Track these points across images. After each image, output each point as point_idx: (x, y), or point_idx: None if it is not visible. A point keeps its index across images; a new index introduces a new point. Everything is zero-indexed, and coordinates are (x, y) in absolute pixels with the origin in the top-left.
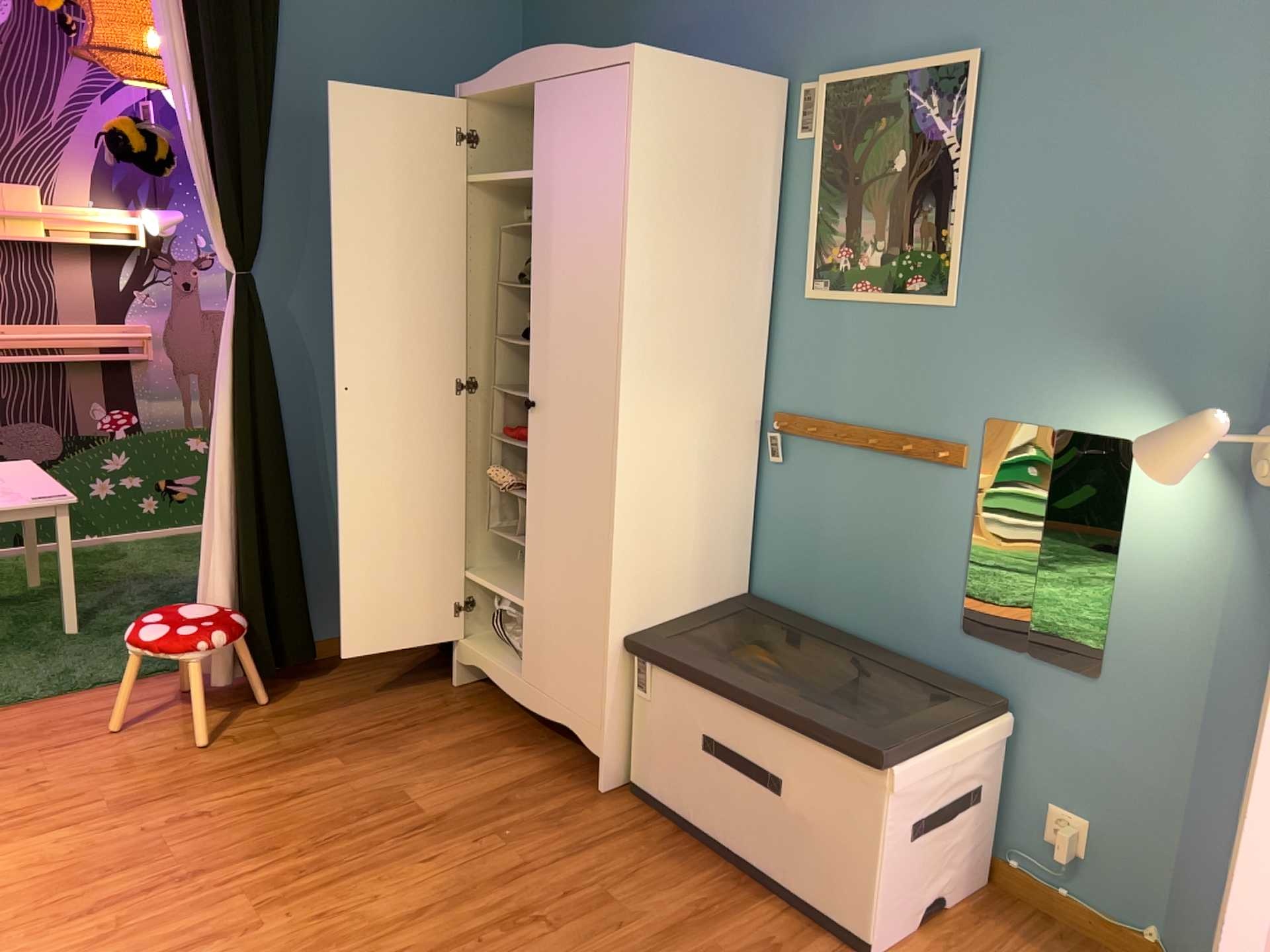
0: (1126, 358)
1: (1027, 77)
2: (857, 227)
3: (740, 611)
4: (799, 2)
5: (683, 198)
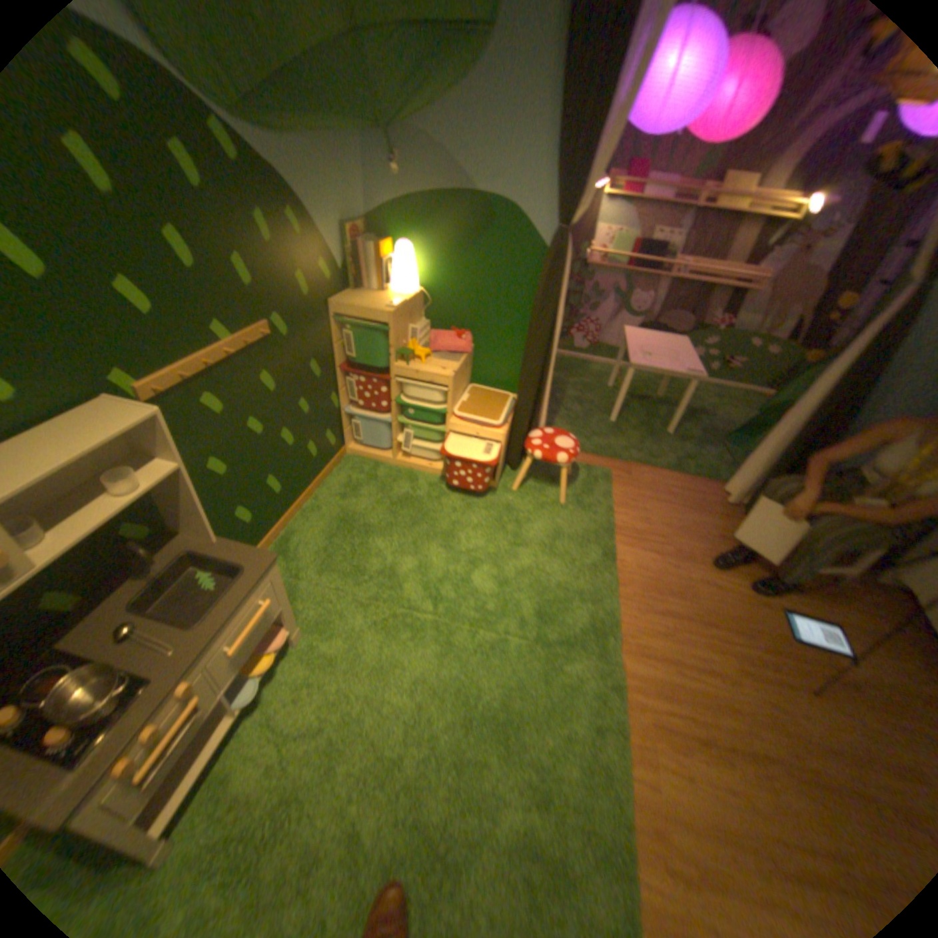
0: None
1: None
2: None
3: None
4: None
5: None
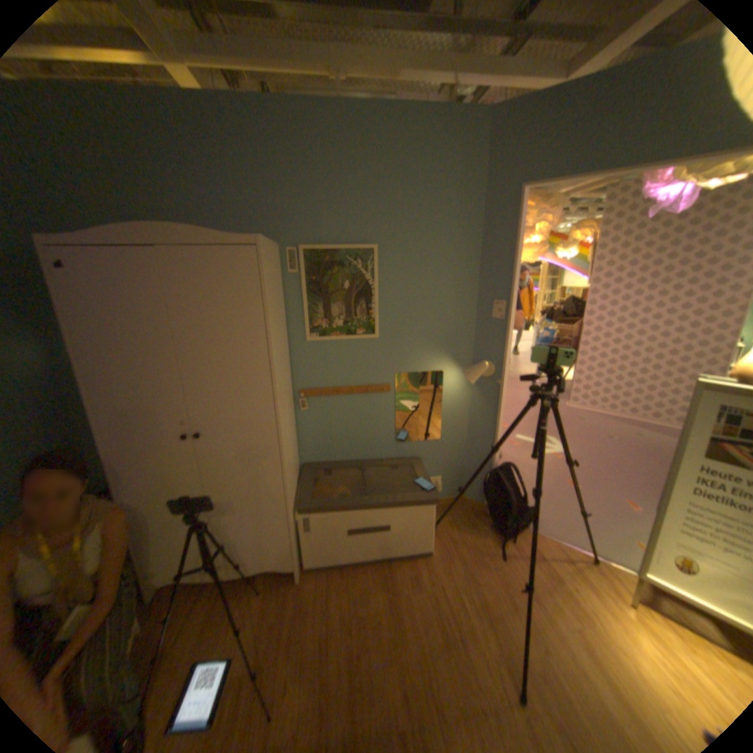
0: (437, 348)
1: (394, 256)
2: (328, 311)
3: (311, 475)
4: (275, 207)
5: (275, 311)
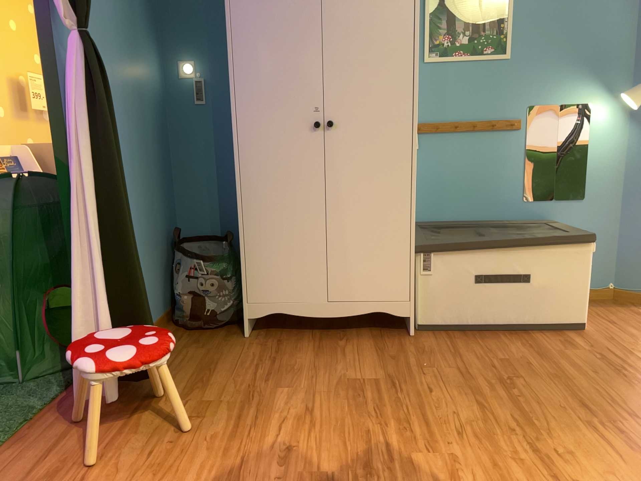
0: (585, 72)
1: None
2: (453, 25)
3: (422, 225)
4: None
5: None
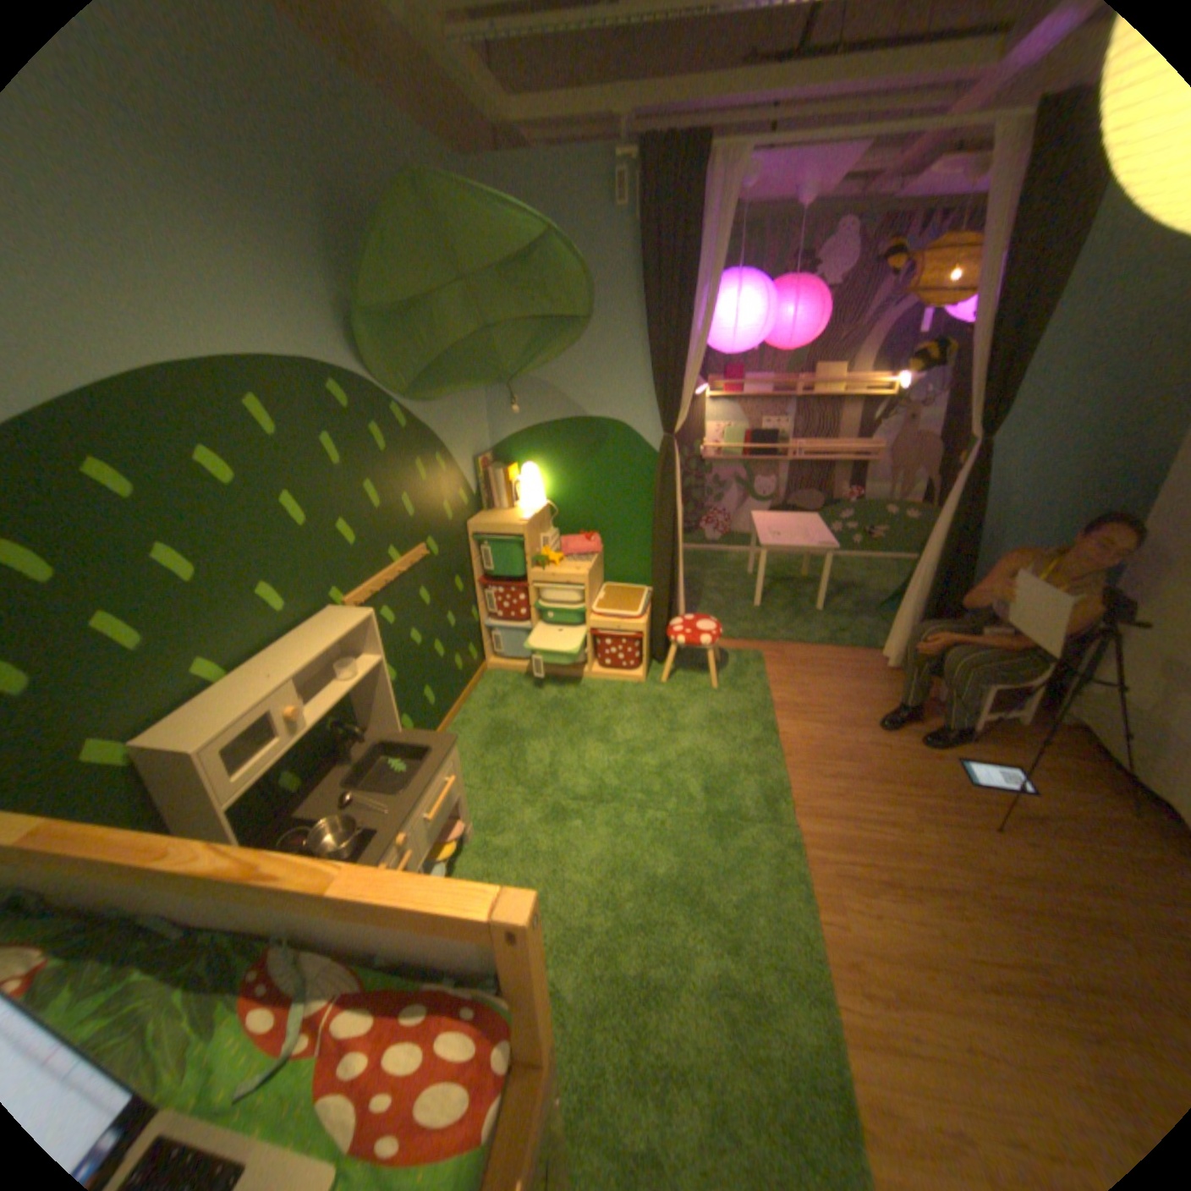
0: None
1: None
2: None
3: None
4: None
5: None
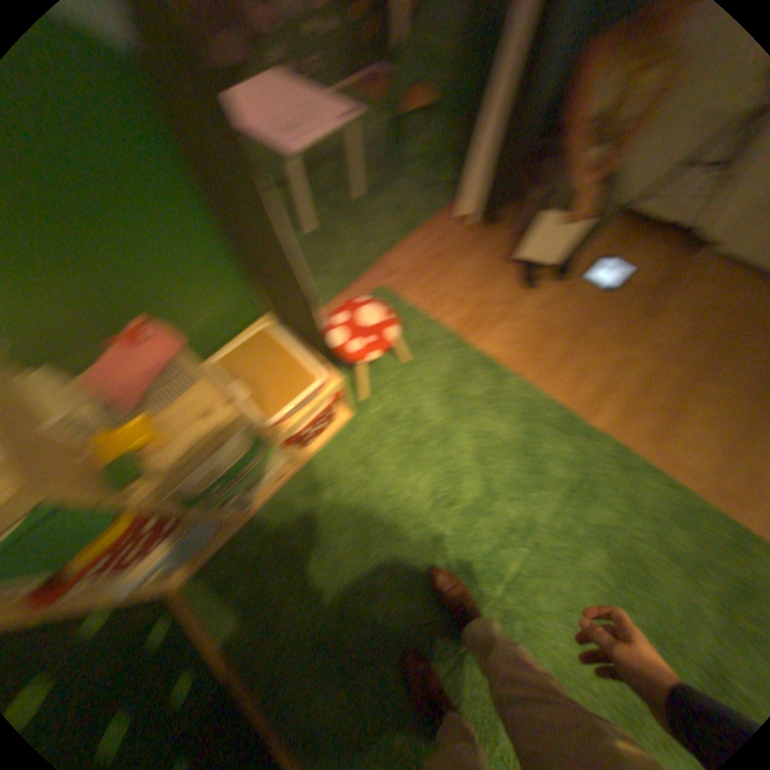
0: None
1: None
2: None
3: None
4: None
5: None
